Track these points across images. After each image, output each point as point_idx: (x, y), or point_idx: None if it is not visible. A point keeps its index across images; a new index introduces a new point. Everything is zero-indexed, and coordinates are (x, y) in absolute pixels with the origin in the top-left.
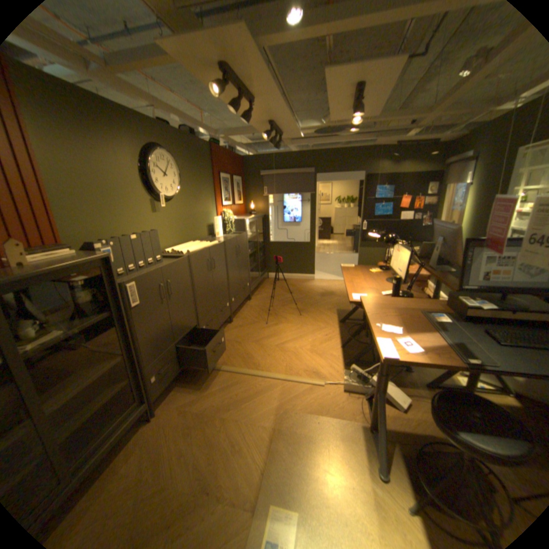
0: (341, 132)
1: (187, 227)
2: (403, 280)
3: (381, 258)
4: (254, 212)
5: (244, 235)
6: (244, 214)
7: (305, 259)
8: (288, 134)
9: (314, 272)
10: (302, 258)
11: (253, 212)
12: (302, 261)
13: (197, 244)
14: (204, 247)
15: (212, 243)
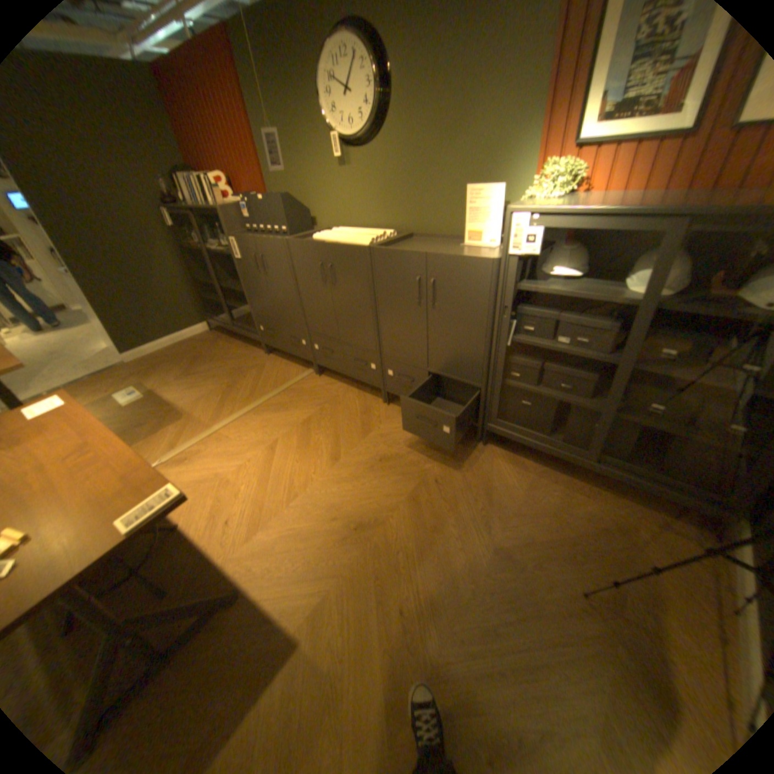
0: None
1: (404, 200)
2: None
3: None
4: None
5: (476, 261)
6: None
7: None
8: None
9: None
10: None
11: None
12: None
13: (358, 234)
14: (336, 240)
15: (355, 240)
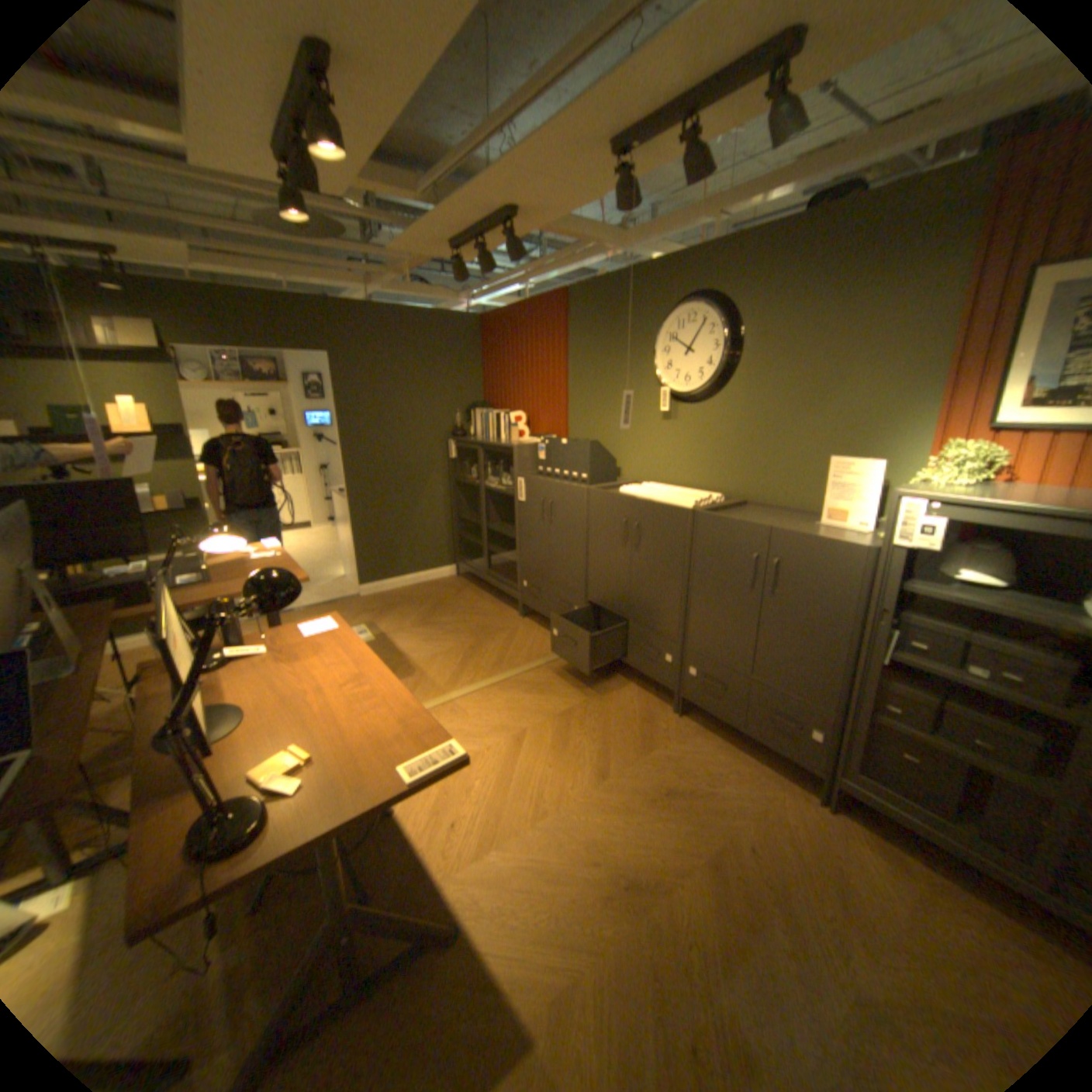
0: None
1: (740, 463)
2: None
3: None
4: None
5: (843, 547)
6: None
7: None
8: None
9: None
10: None
11: None
12: None
13: (677, 494)
14: (648, 497)
15: (674, 501)
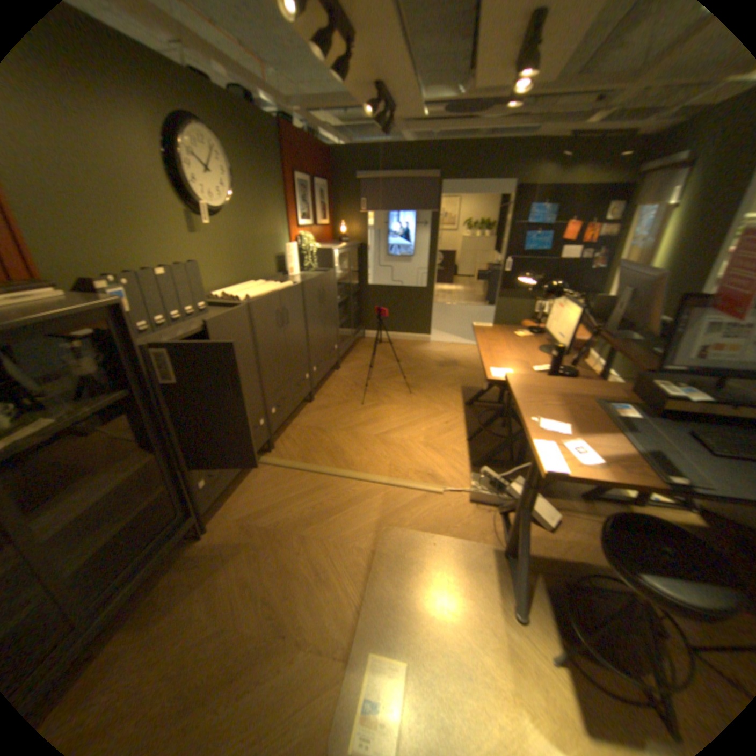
0: (486, 112)
1: (246, 259)
2: (569, 350)
3: (528, 315)
4: (347, 239)
5: (332, 273)
6: (332, 241)
7: (419, 311)
8: (404, 110)
9: (430, 332)
10: (415, 311)
11: (345, 239)
12: (415, 315)
13: (262, 285)
14: (272, 290)
15: (284, 285)
